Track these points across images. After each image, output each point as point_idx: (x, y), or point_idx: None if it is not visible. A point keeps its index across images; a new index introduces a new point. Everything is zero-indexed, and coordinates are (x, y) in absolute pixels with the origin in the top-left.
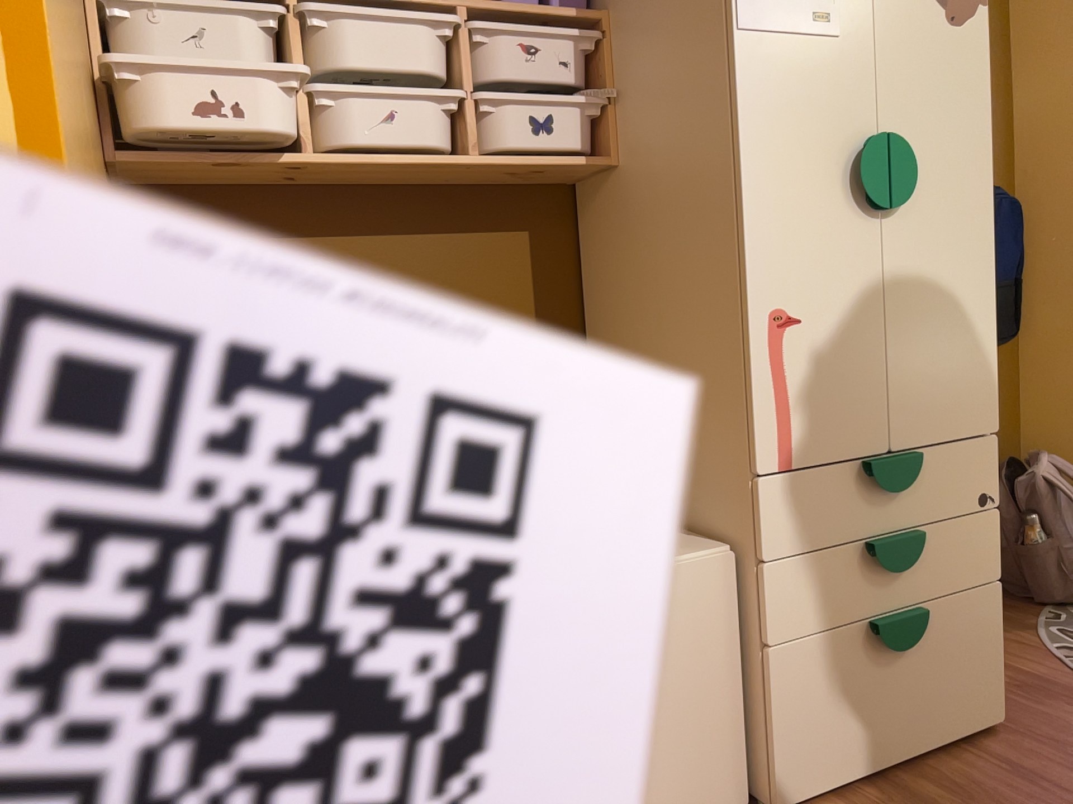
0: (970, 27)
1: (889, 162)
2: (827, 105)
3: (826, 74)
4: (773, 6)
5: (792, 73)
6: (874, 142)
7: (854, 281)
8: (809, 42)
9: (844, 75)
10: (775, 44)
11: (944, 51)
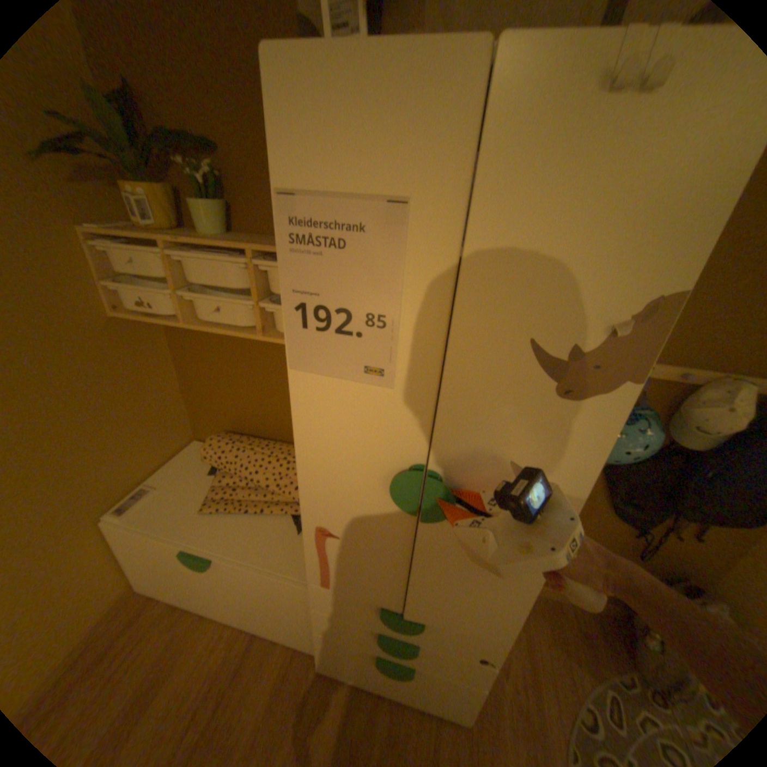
0: (596, 403)
1: (422, 491)
2: (375, 434)
3: (376, 413)
4: (325, 356)
5: (342, 406)
6: (407, 476)
7: (385, 536)
8: (361, 388)
9: (396, 418)
10: (326, 383)
11: (540, 418)
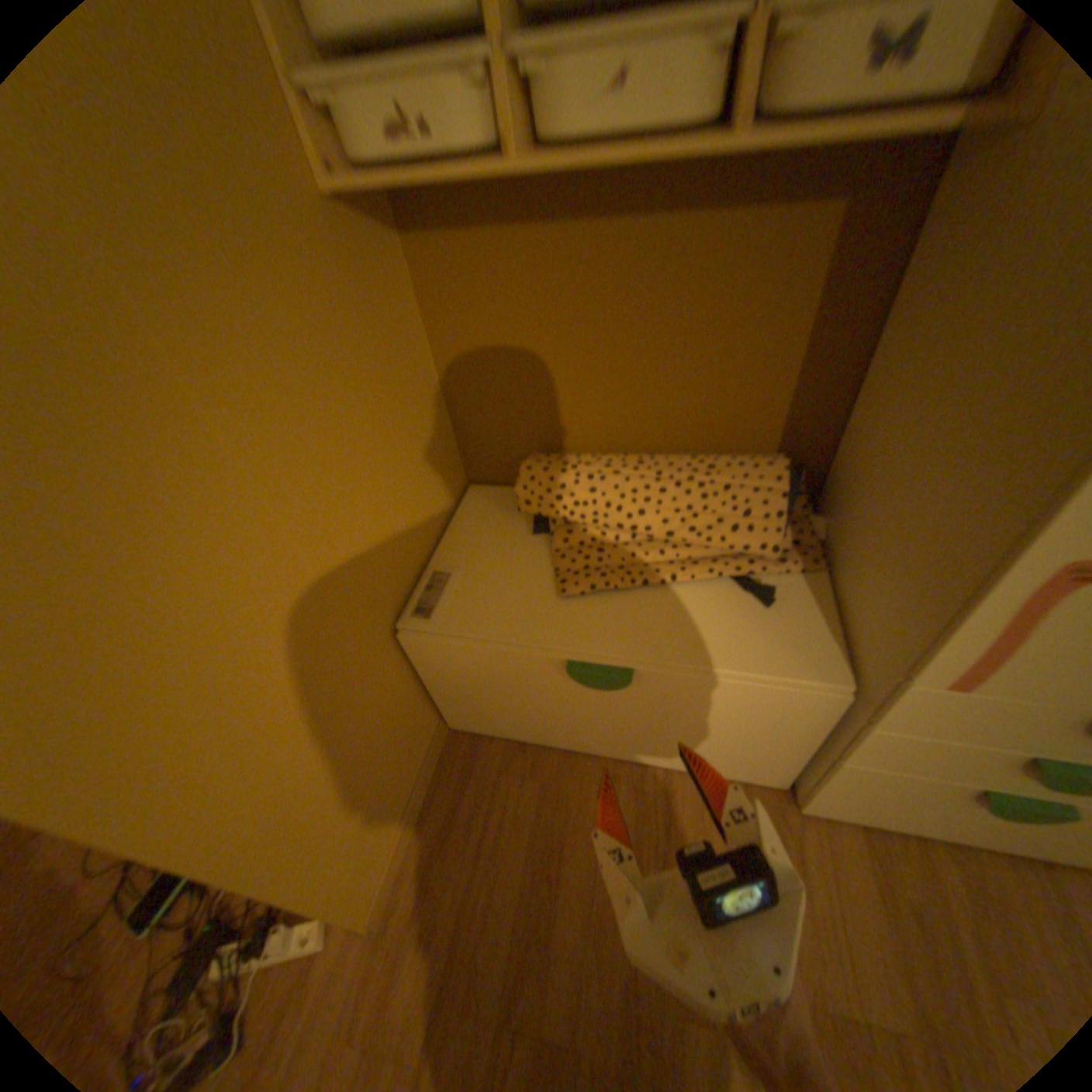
0: None
1: None
2: None
3: None
4: None
5: None
6: None
7: None
8: None
9: None
10: None
11: None
